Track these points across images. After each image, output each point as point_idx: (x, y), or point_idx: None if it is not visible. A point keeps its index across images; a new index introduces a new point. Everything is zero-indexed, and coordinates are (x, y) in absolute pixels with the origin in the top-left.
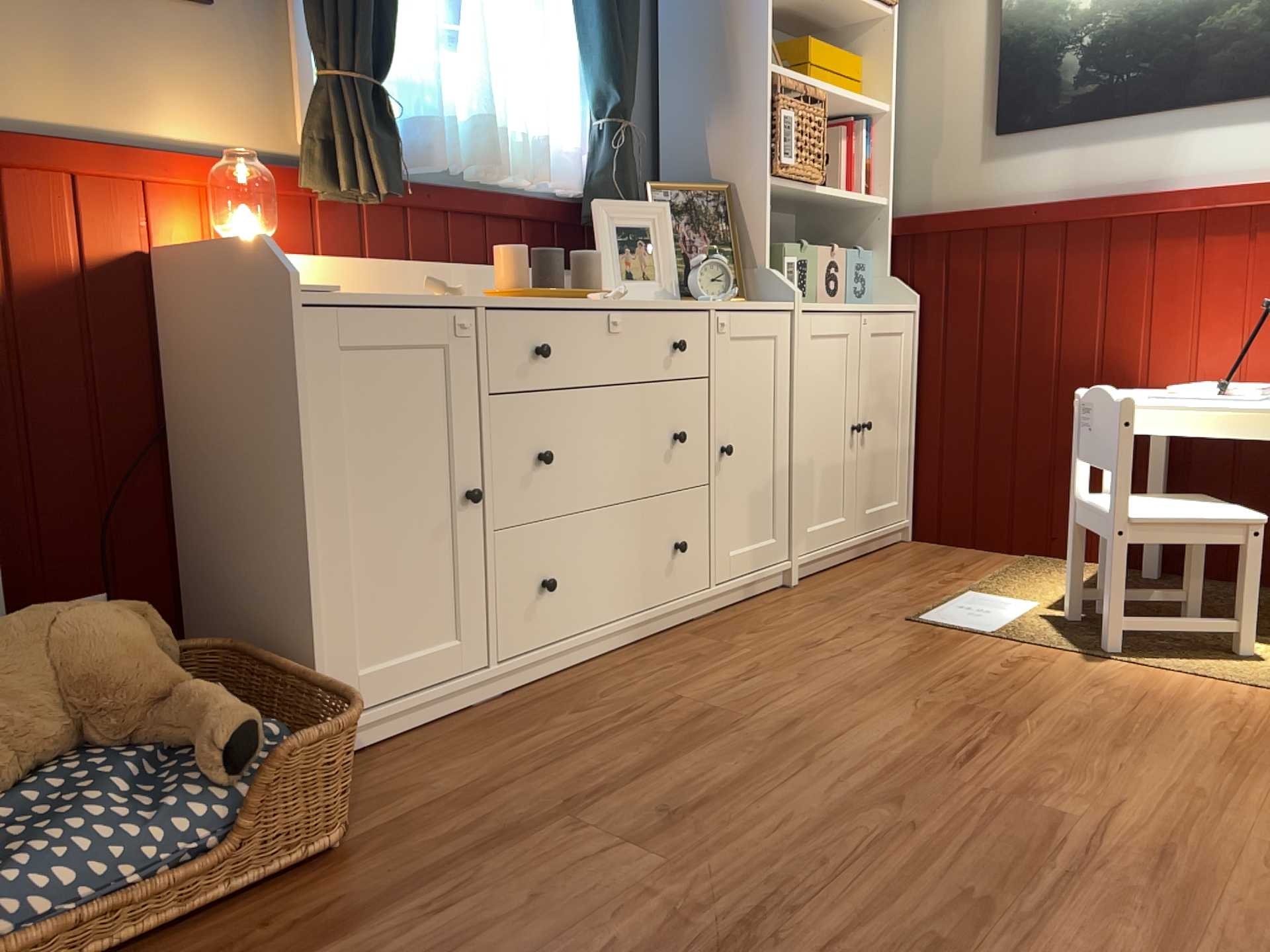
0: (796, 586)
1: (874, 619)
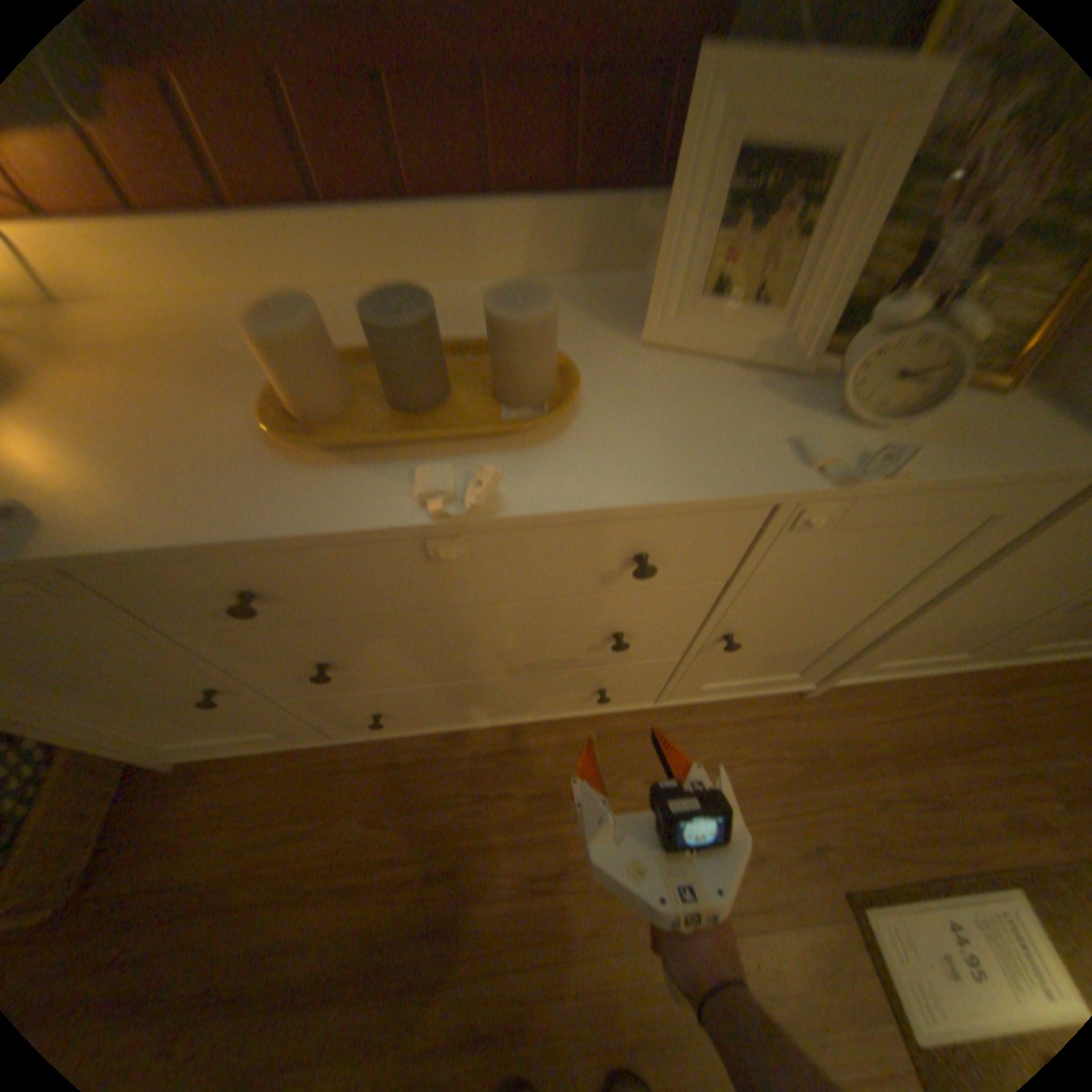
0: (813, 699)
1: (813, 862)
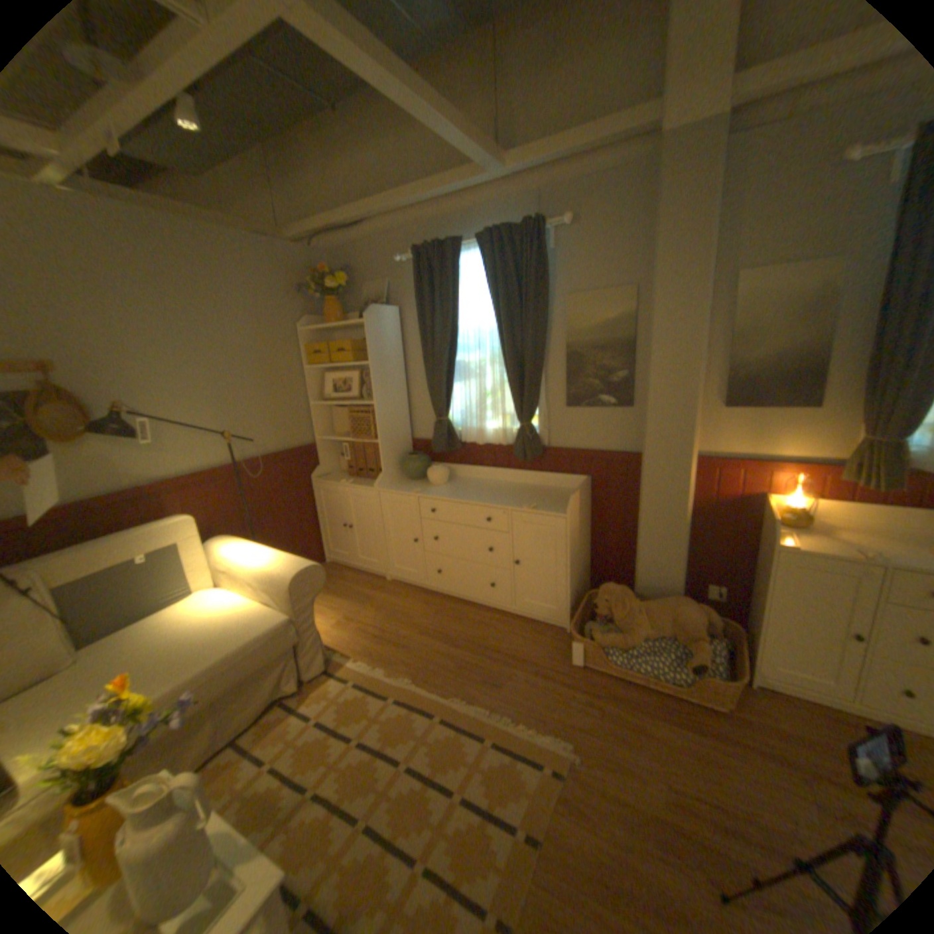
0: None
1: None
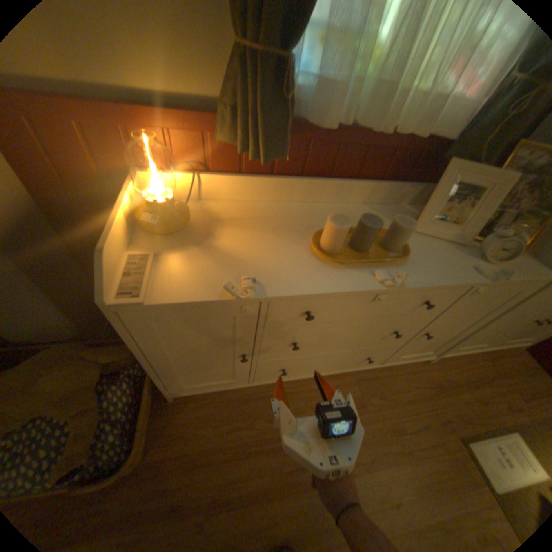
0: (432, 364)
1: (446, 427)
